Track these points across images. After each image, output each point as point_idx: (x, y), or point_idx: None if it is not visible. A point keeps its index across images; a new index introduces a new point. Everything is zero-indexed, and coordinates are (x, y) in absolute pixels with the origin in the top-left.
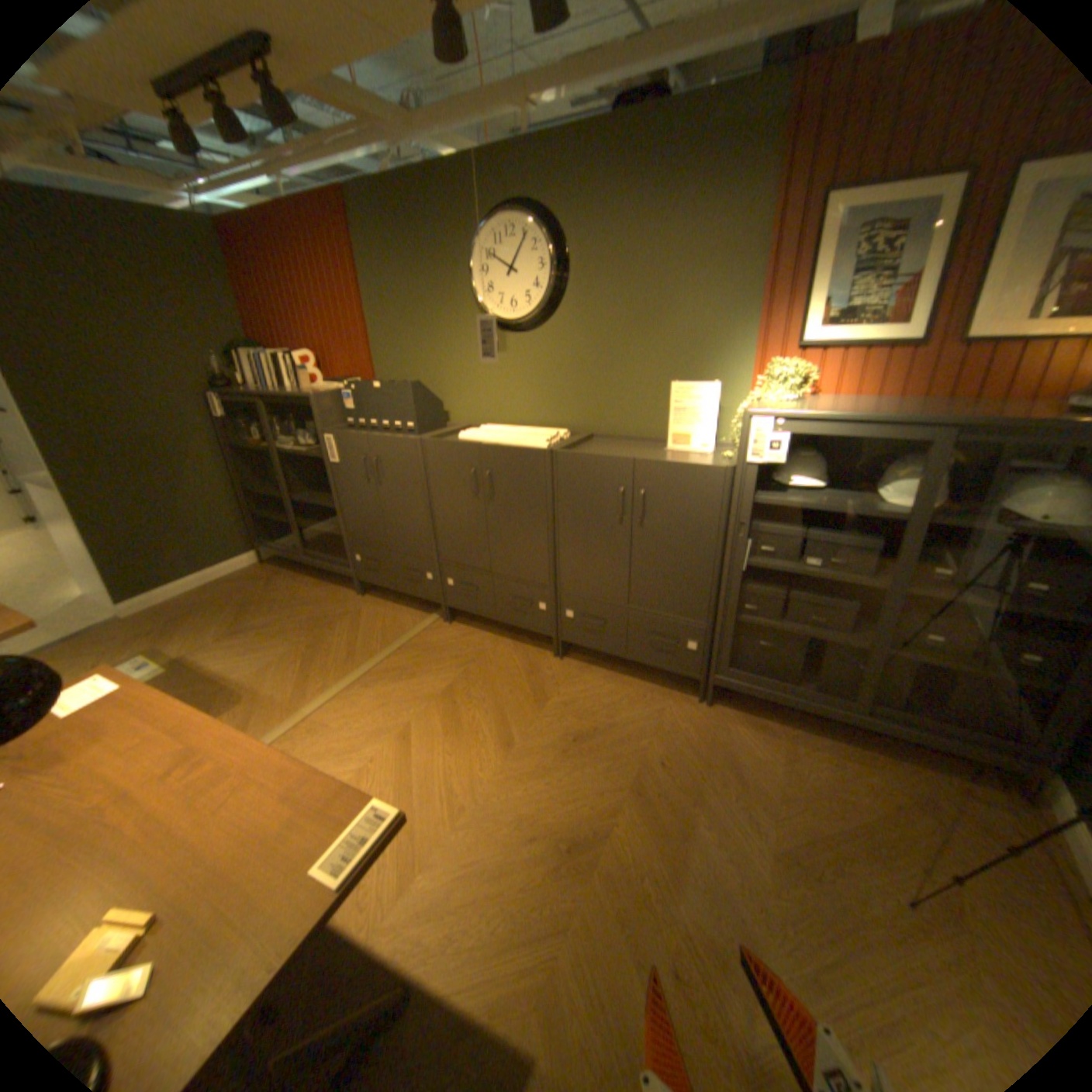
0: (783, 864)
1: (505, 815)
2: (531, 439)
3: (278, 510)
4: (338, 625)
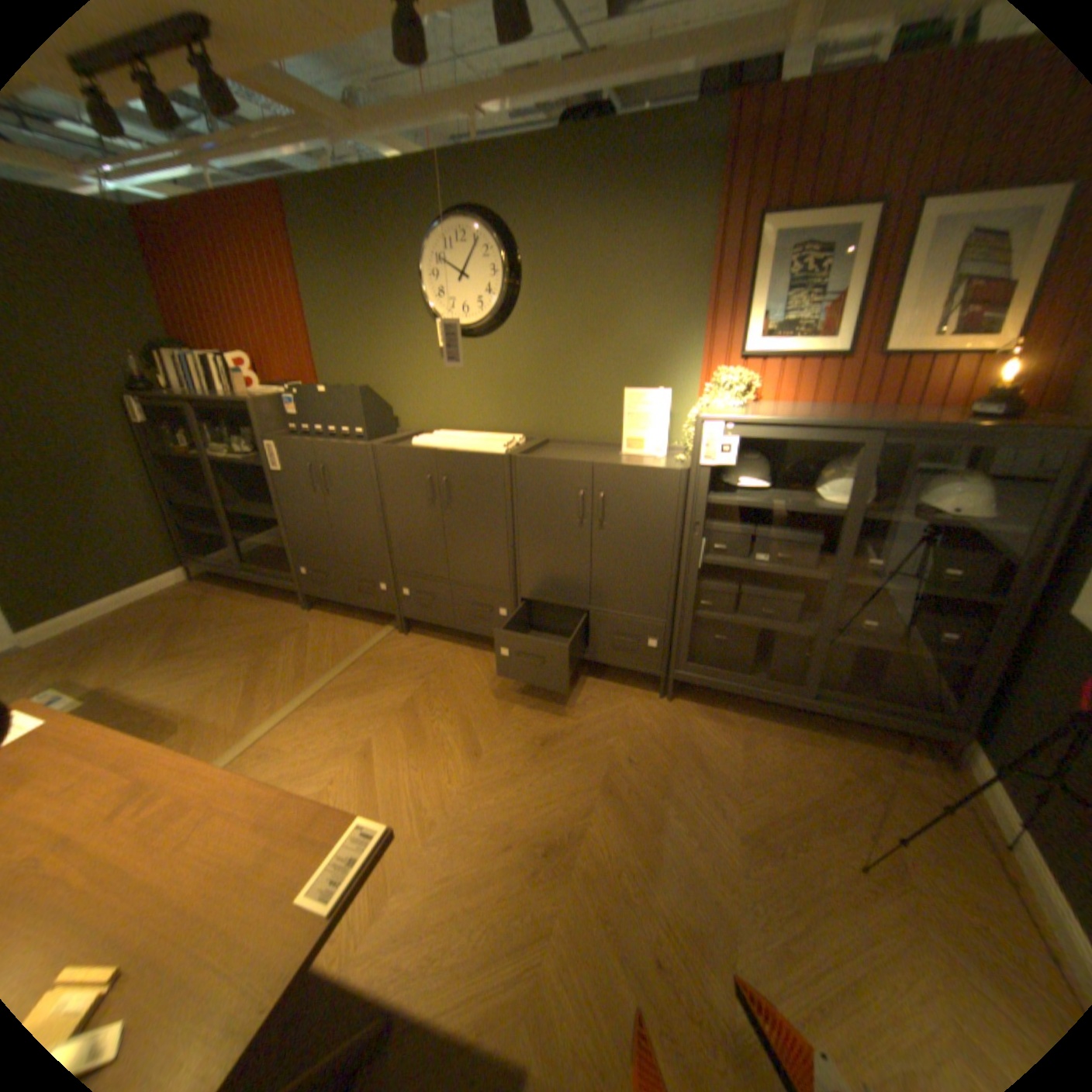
0: (749, 845)
1: (478, 826)
2: (487, 444)
3: (209, 523)
4: (284, 642)
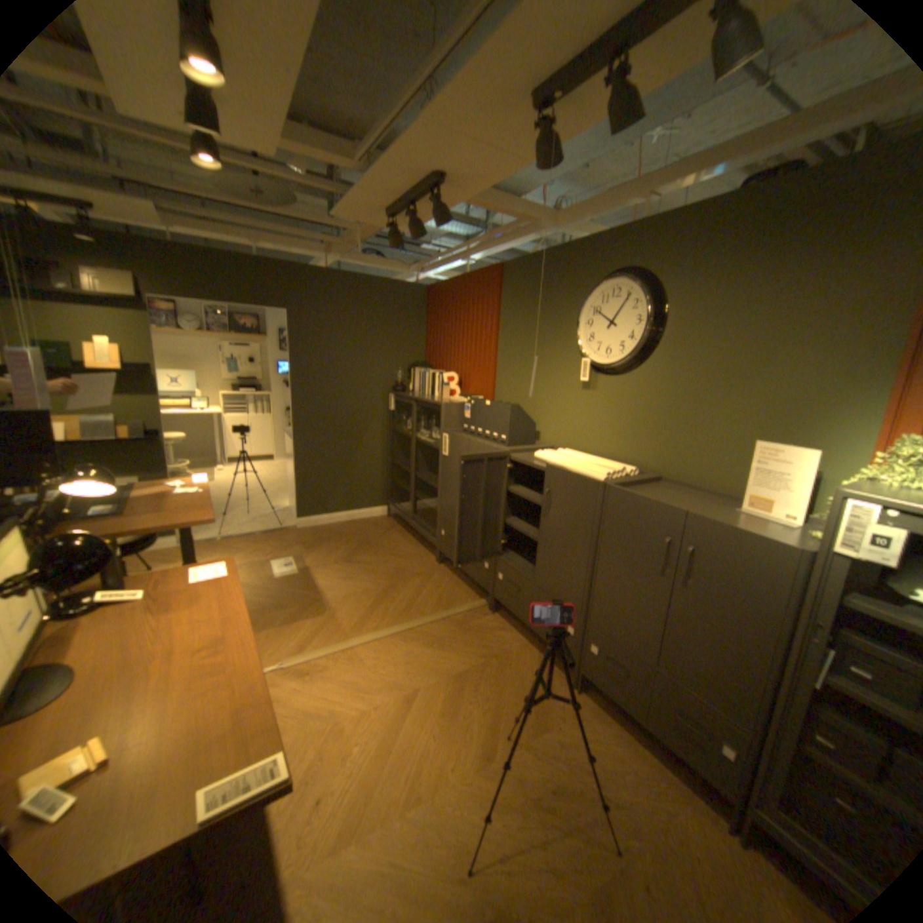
0: None
1: (453, 834)
2: (596, 468)
3: (410, 481)
4: (412, 580)
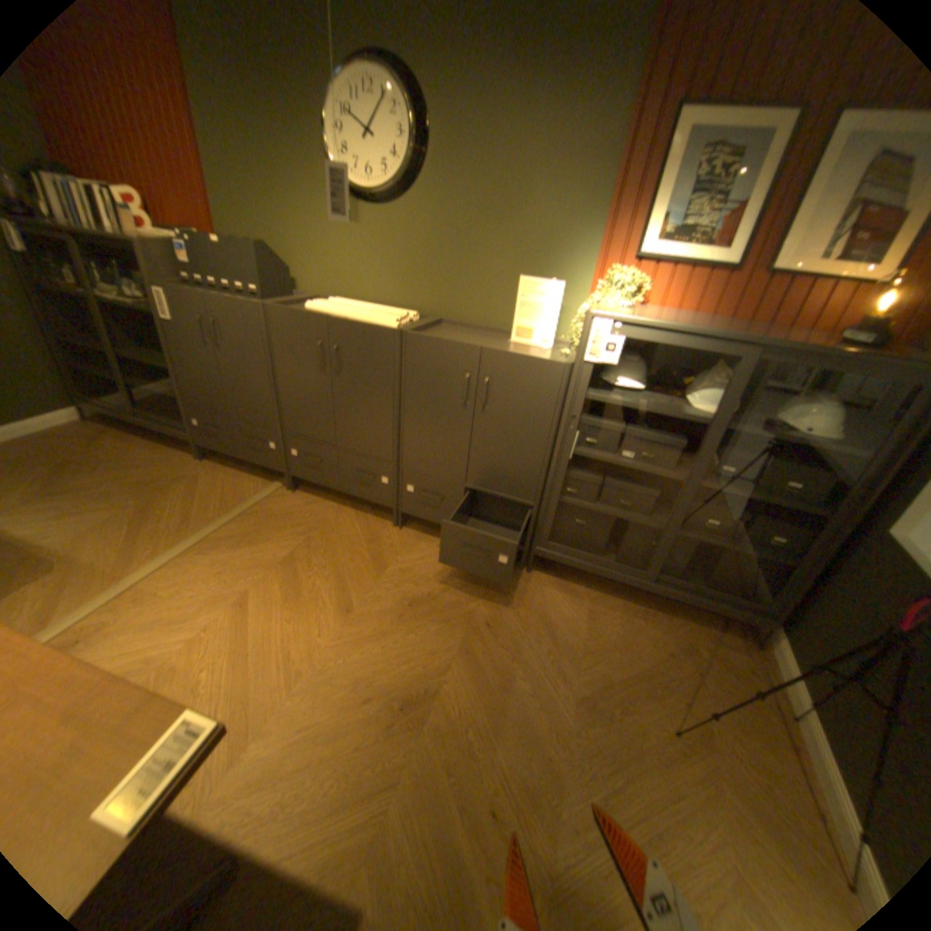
0: (583, 707)
1: (342, 678)
2: (381, 317)
3: (103, 366)
4: (174, 490)
